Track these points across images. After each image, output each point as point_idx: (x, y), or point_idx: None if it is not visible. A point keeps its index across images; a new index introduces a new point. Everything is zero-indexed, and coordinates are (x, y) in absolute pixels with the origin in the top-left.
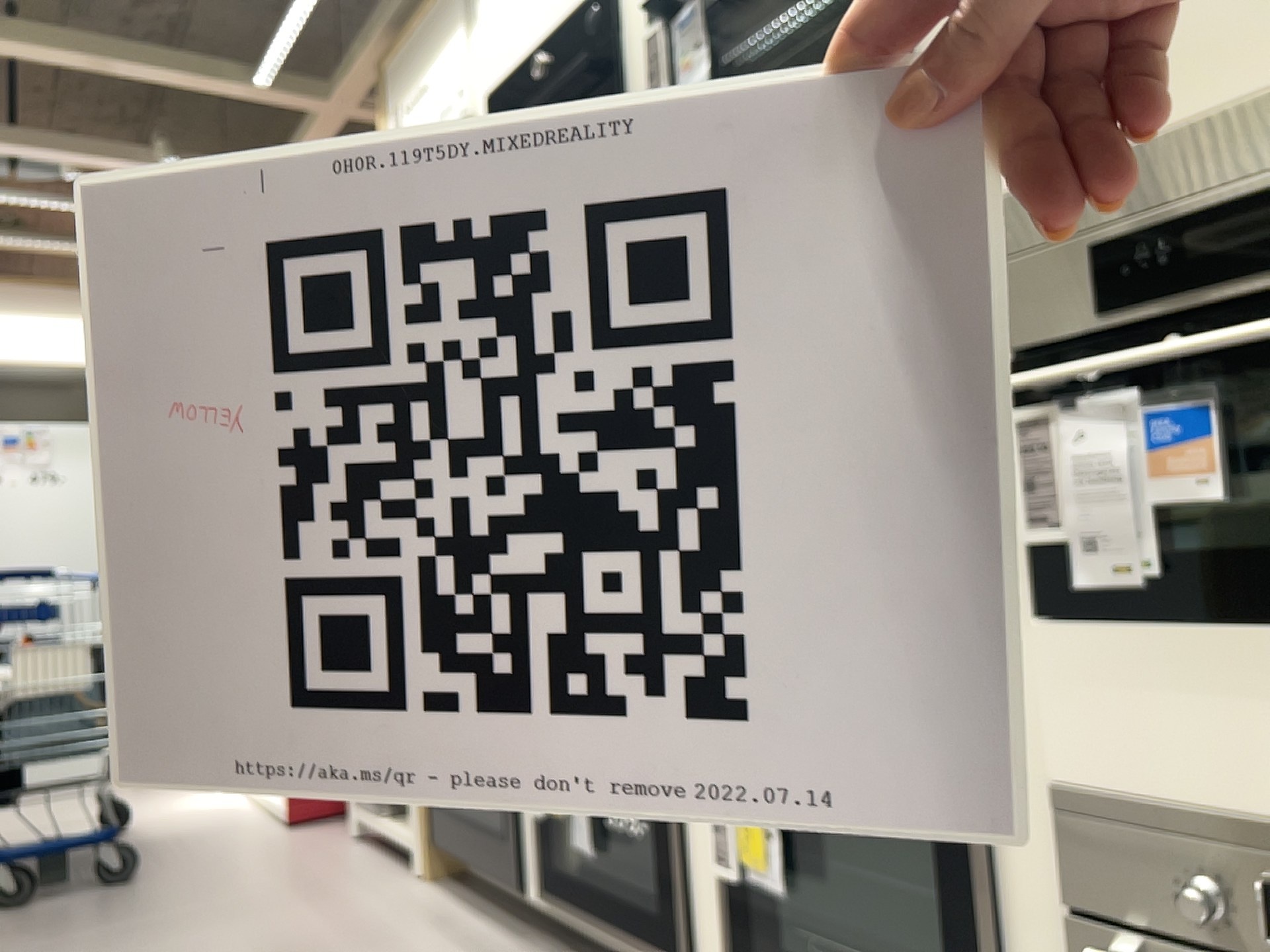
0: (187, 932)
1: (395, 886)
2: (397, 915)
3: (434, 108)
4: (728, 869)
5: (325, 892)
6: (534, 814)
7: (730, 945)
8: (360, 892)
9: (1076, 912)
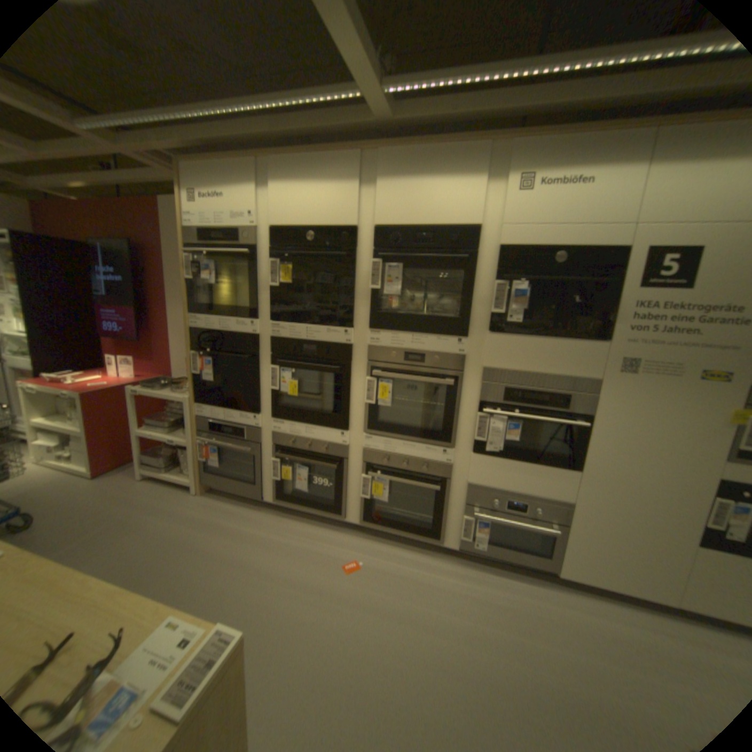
0: (107, 546)
1: (186, 502)
2: (202, 515)
3: (227, 210)
4: (366, 497)
5: (156, 512)
6: (270, 479)
7: (359, 512)
8: (173, 508)
9: (467, 506)
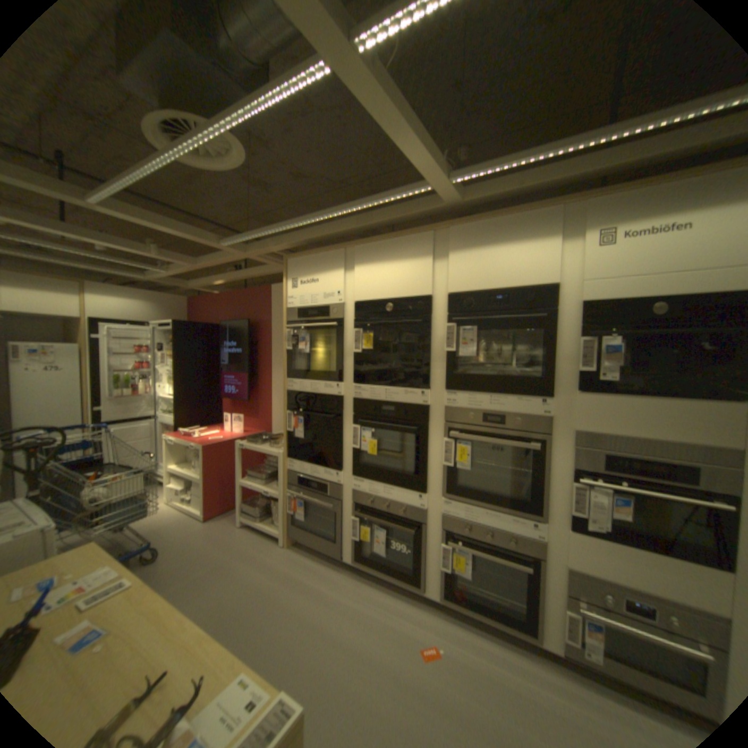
0: (207, 589)
1: (274, 554)
2: (287, 569)
3: (321, 291)
4: (447, 571)
5: (249, 560)
6: (350, 539)
7: (440, 588)
8: (263, 558)
9: (570, 598)
